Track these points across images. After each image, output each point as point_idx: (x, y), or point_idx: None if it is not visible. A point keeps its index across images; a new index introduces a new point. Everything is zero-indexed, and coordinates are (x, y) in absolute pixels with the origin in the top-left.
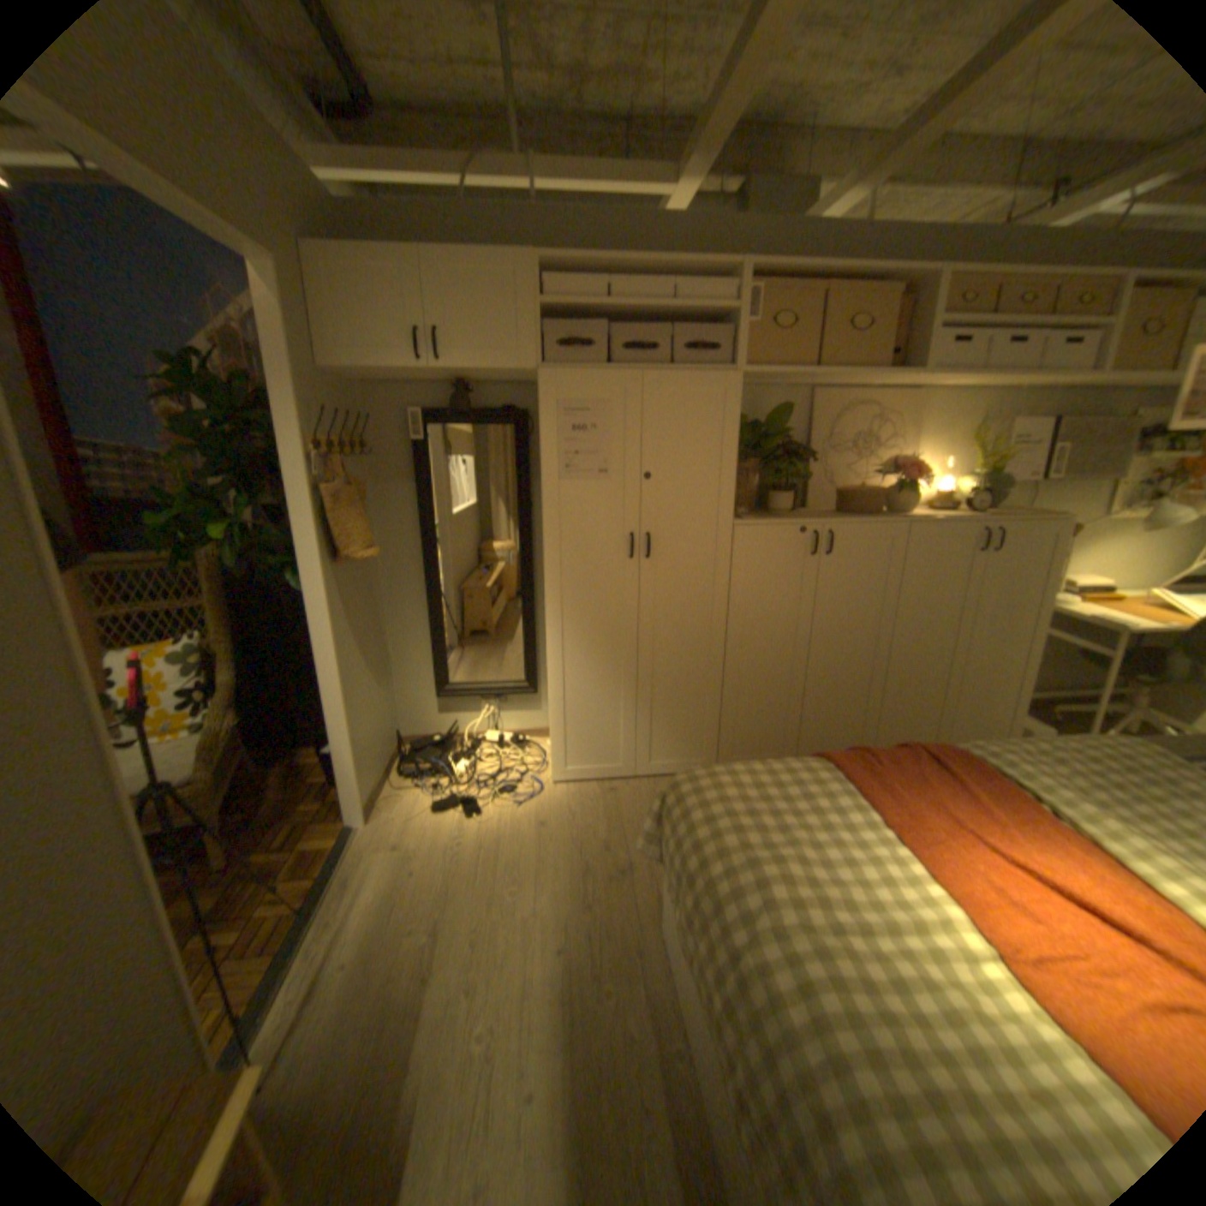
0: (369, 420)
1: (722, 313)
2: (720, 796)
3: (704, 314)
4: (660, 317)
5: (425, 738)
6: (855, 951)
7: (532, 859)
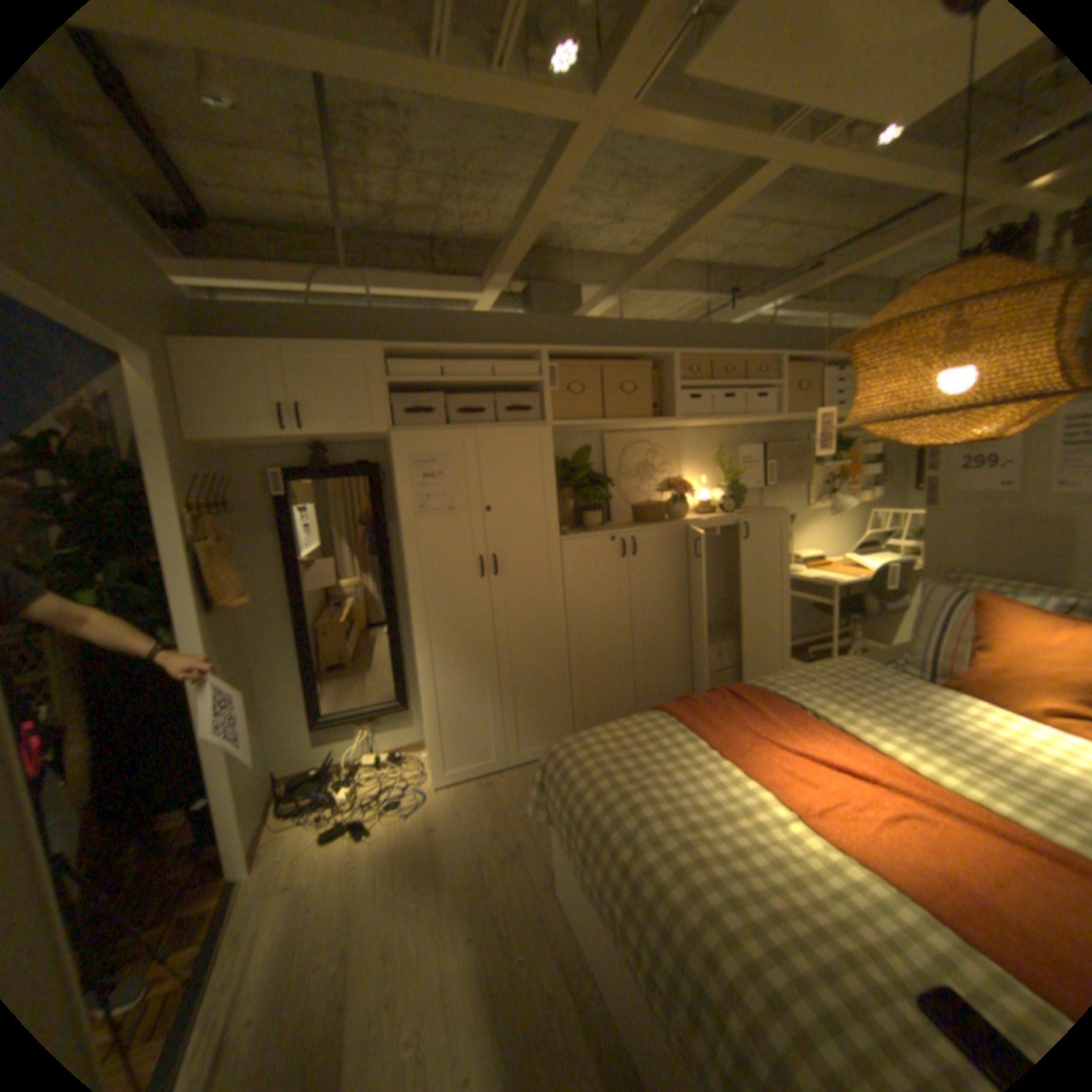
0: (229, 481)
1: (529, 384)
2: (588, 754)
3: (516, 385)
4: (482, 388)
5: (299, 776)
6: (707, 838)
7: (426, 865)
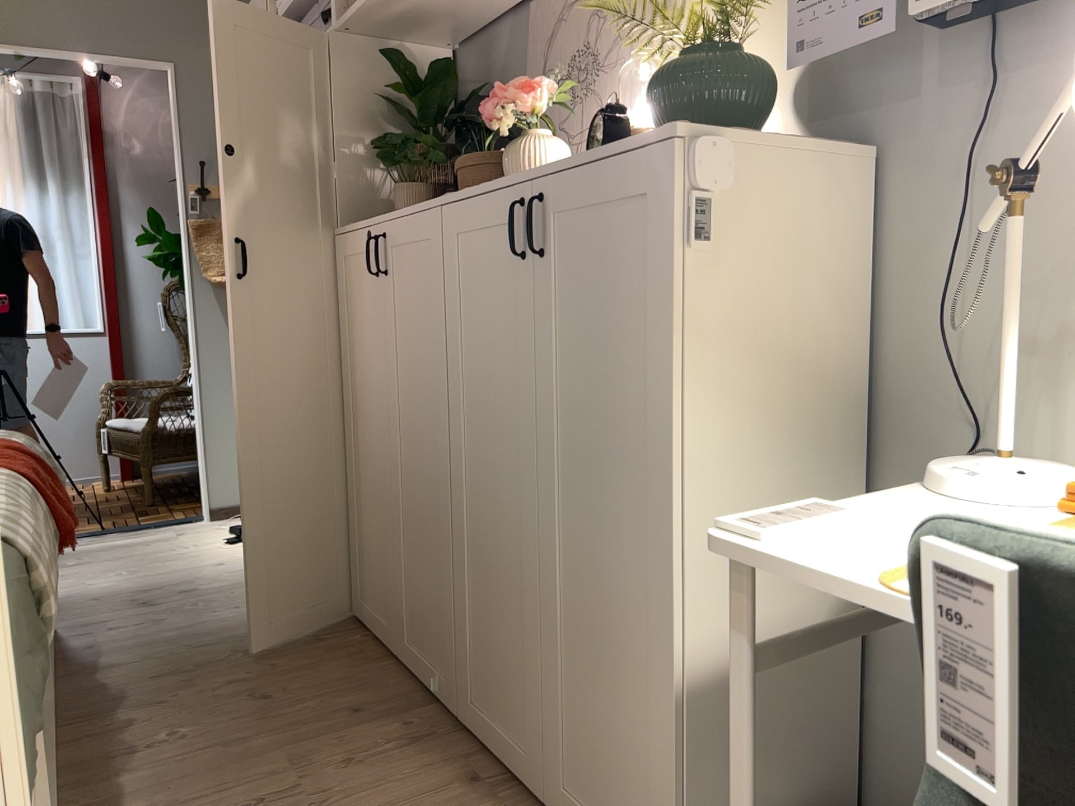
0: None
1: None
2: None
3: None
4: None
5: None
6: None
7: (163, 571)
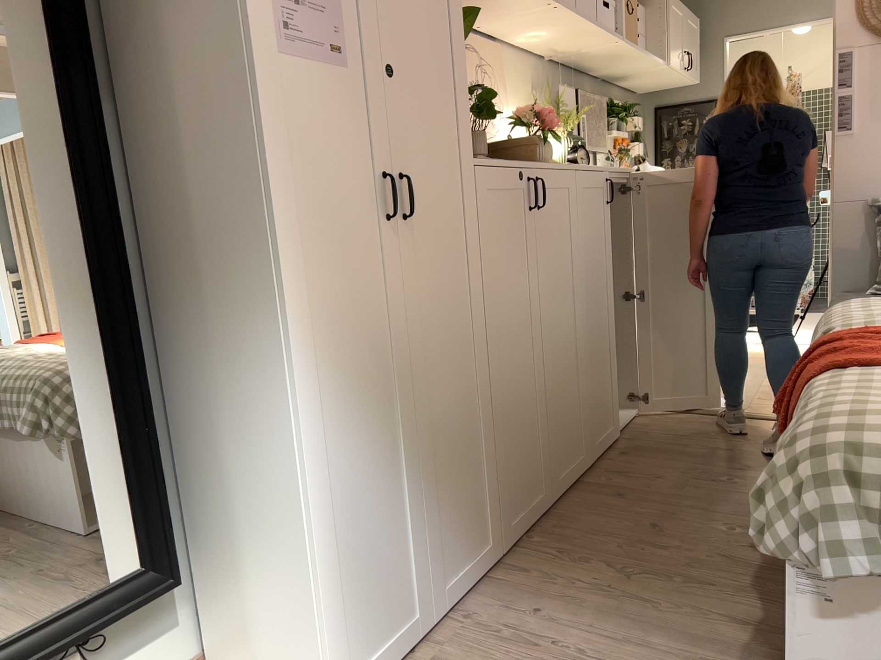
0: None
1: None
2: None
3: None
4: None
5: None
6: None
7: None
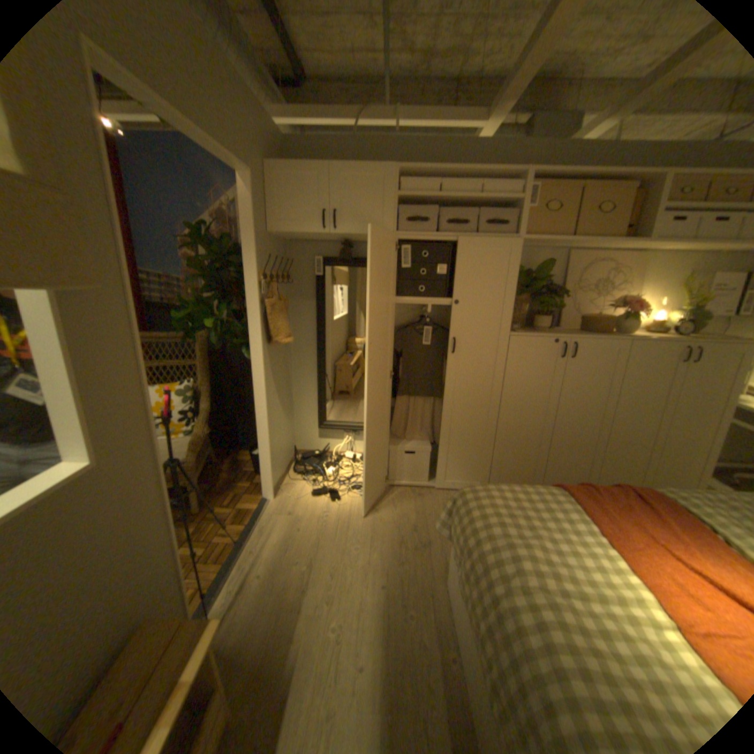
0: (293, 263)
1: (512, 202)
2: (491, 504)
3: (500, 202)
4: (471, 204)
5: (310, 452)
6: (576, 609)
7: (369, 531)
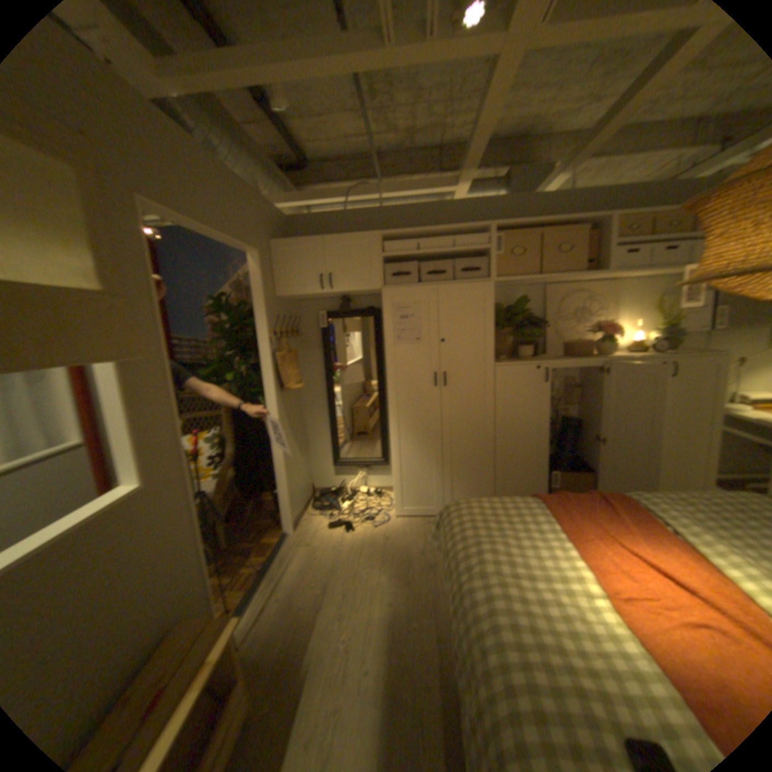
0: (299, 320)
1: (481, 251)
2: (469, 513)
3: (471, 253)
4: (447, 256)
5: (326, 490)
6: (522, 587)
7: (379, 557)
